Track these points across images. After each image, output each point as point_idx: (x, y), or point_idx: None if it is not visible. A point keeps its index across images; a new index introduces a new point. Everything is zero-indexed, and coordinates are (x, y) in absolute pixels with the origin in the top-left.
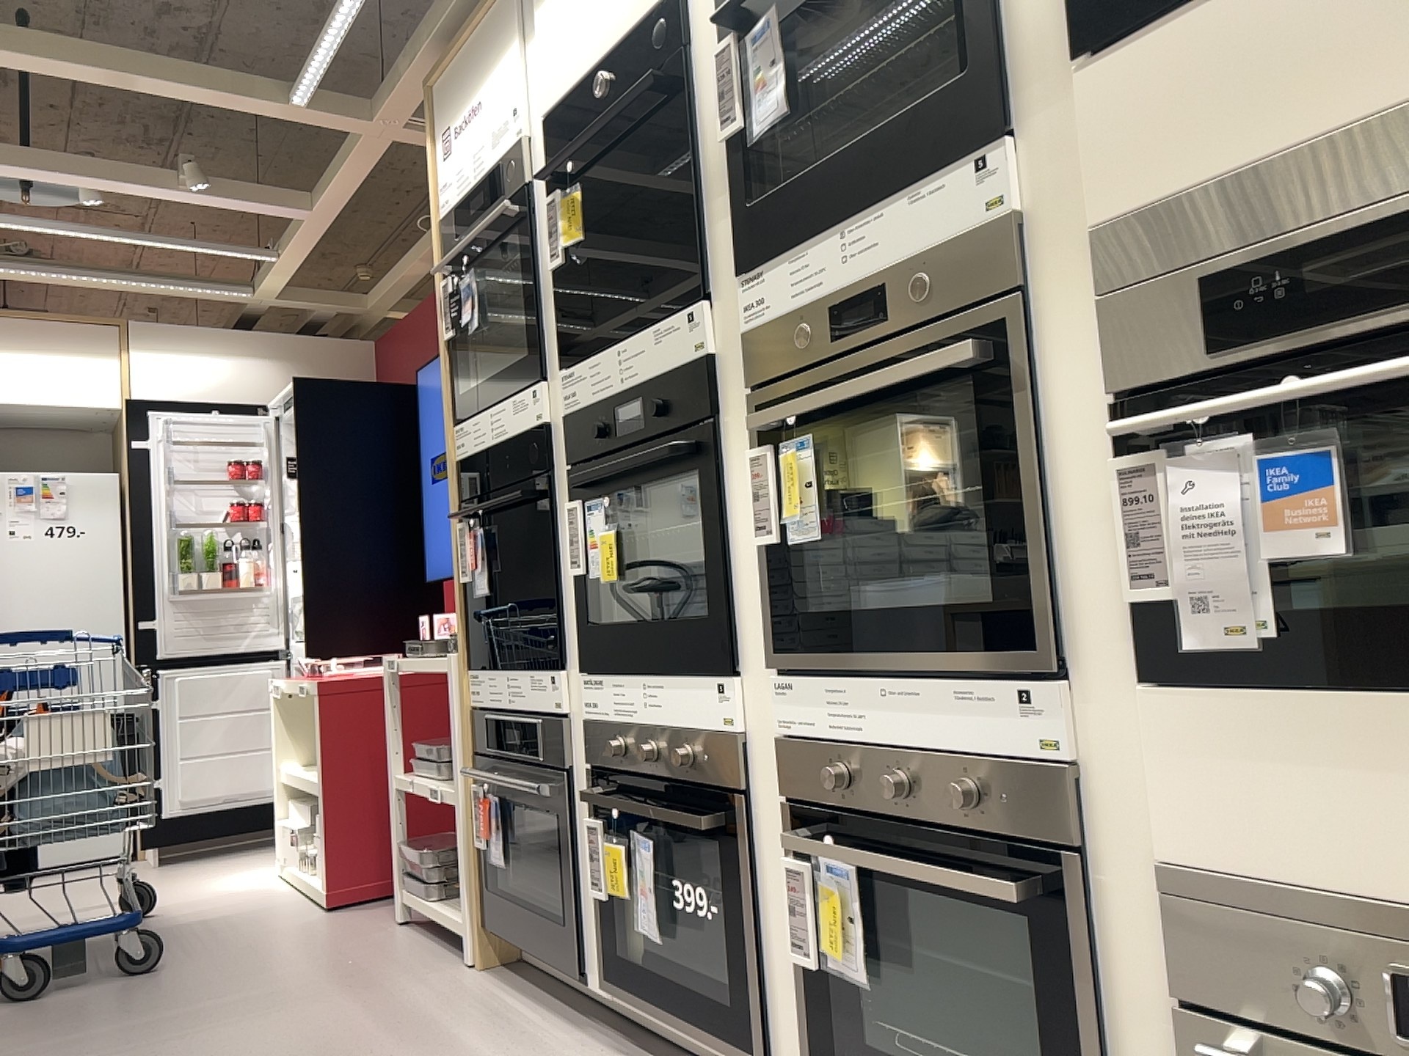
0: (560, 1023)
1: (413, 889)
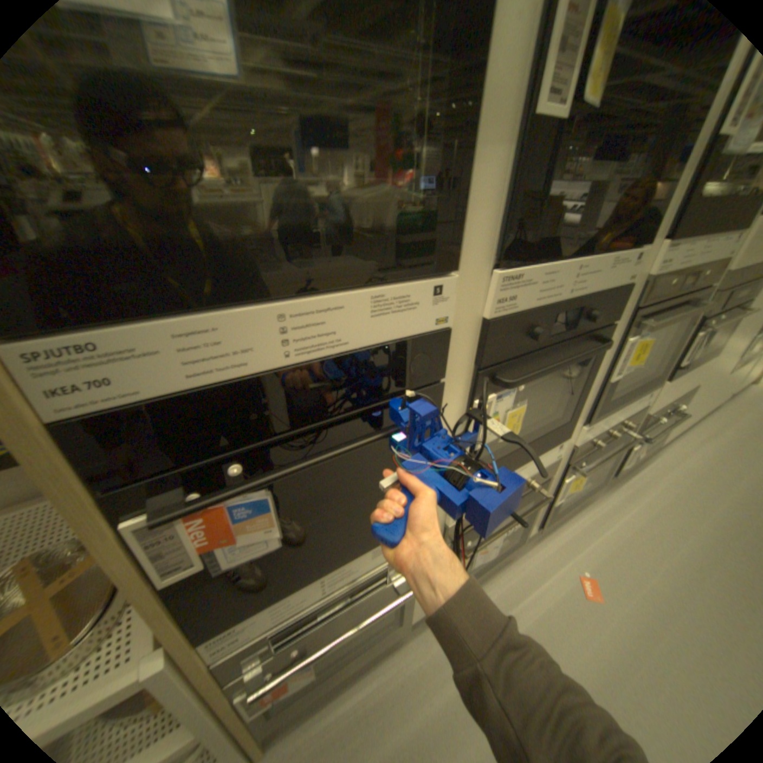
0: (390, 661)
1: None
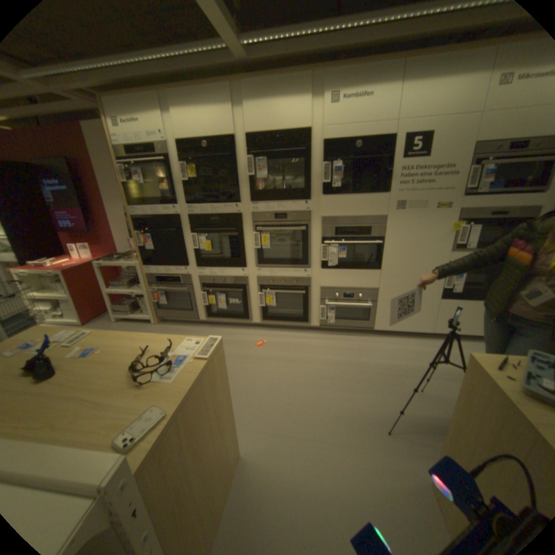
0: (192, 327)
1: (114, 315)
